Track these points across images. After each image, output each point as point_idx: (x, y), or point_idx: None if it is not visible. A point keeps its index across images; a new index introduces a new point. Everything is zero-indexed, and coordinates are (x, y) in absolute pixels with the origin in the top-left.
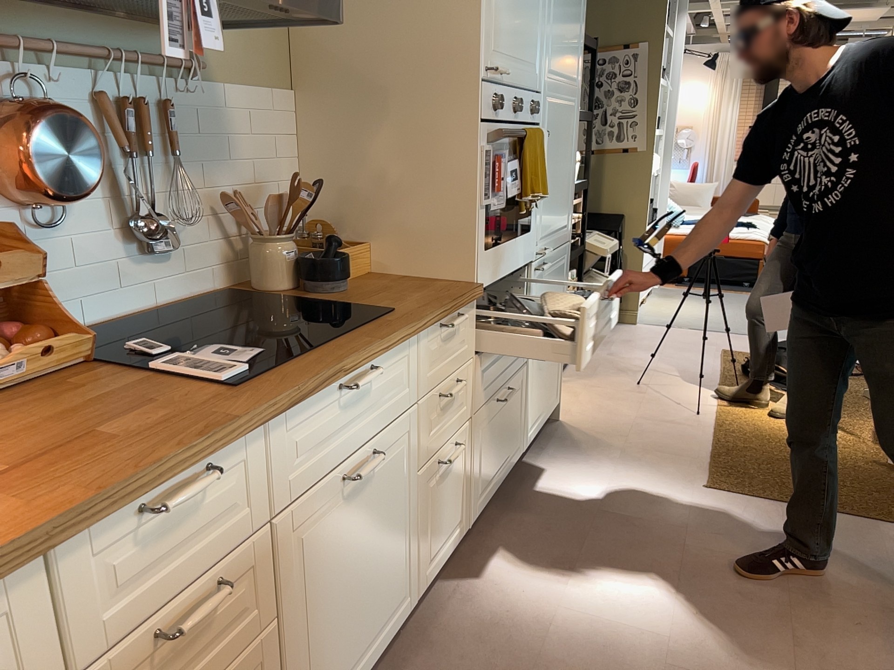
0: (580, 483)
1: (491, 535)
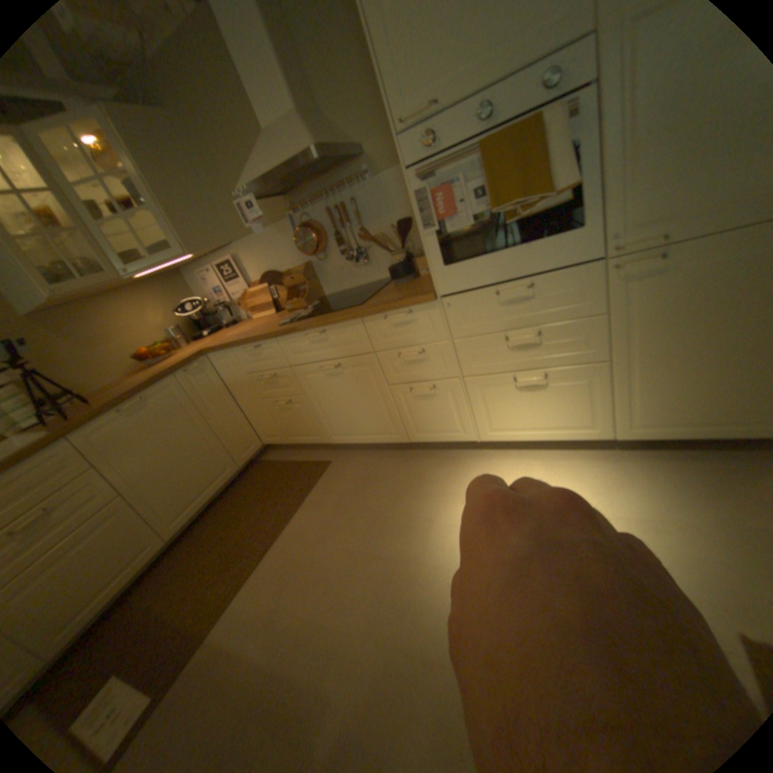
0: (632, 498)
1: (505, 460)
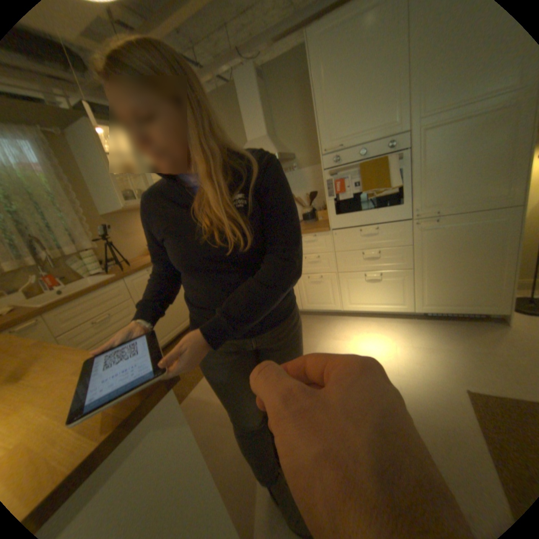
0: (422, 339)
1: (356, 321)
